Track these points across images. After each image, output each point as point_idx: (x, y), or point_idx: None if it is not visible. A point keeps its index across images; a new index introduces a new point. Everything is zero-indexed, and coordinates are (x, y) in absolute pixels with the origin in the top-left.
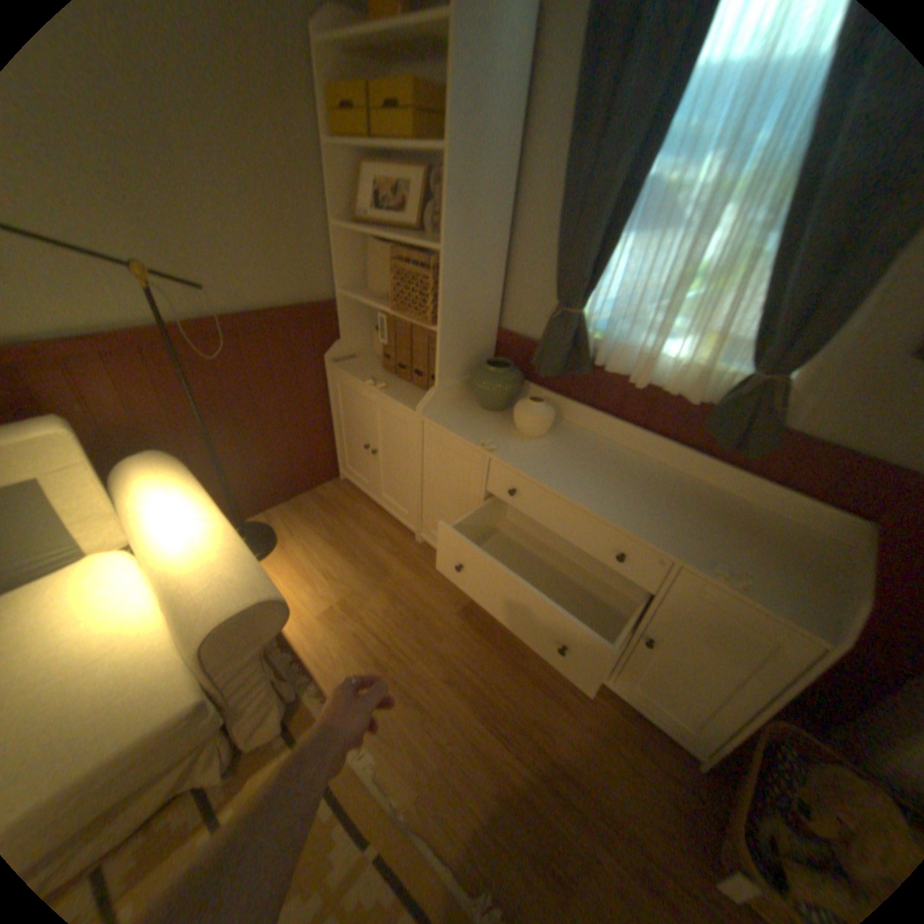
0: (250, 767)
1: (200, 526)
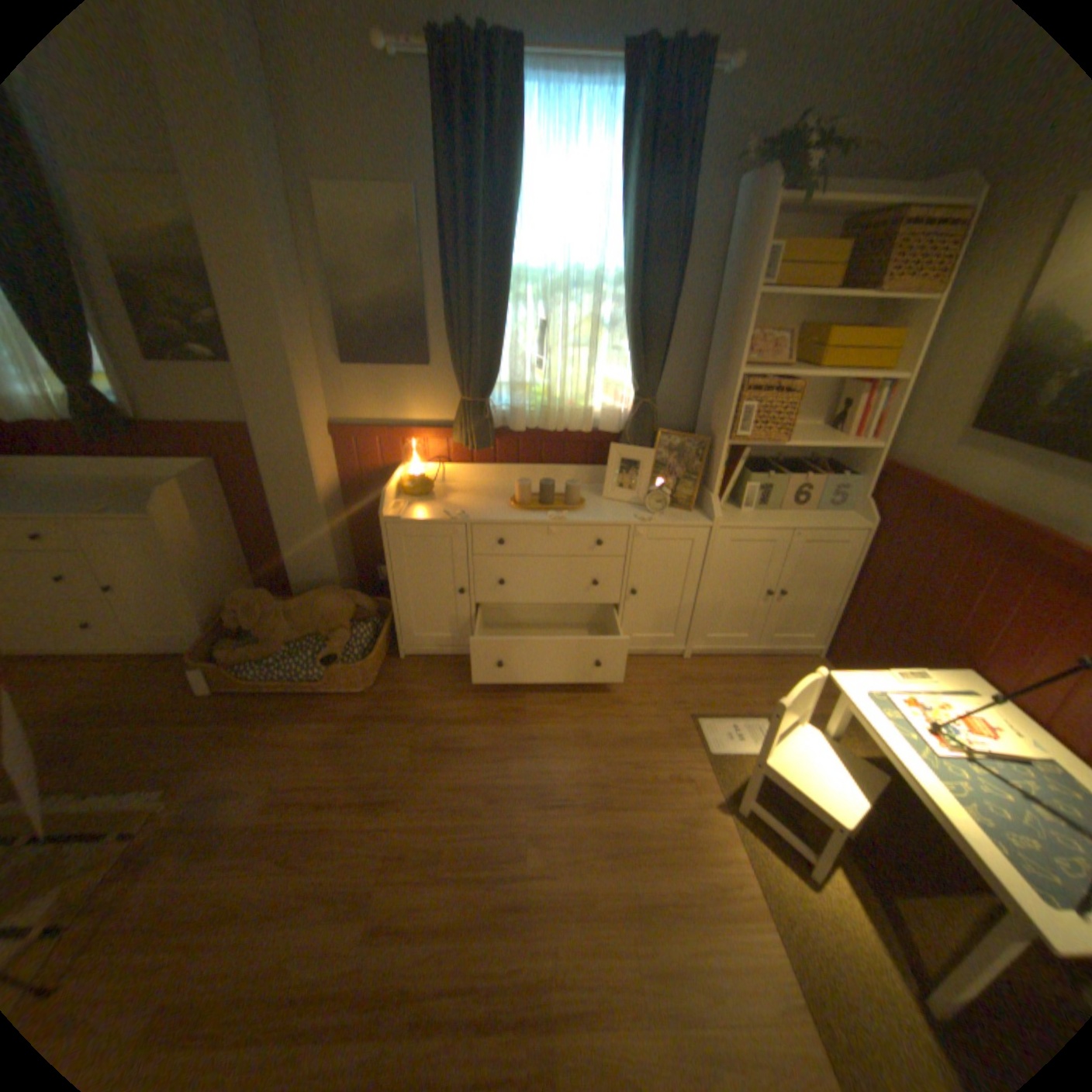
0: None
1: None
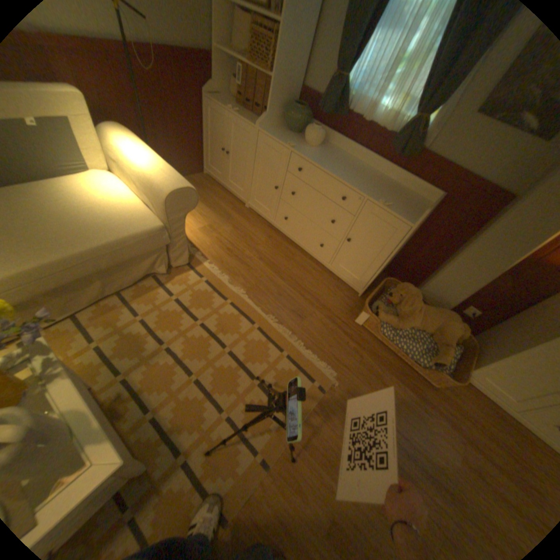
0: (175, 273)
1: (153, 157)
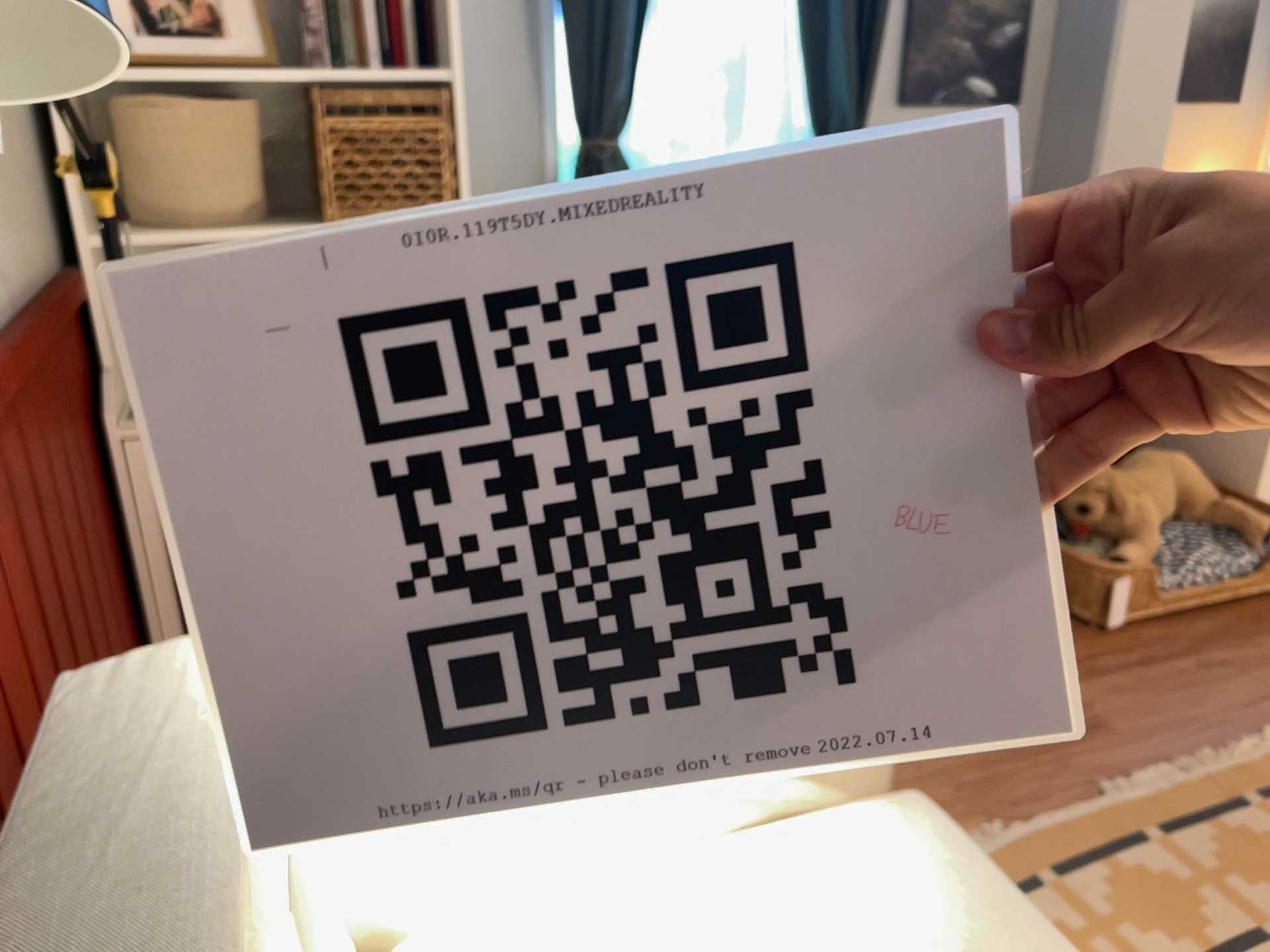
0: None
1: None
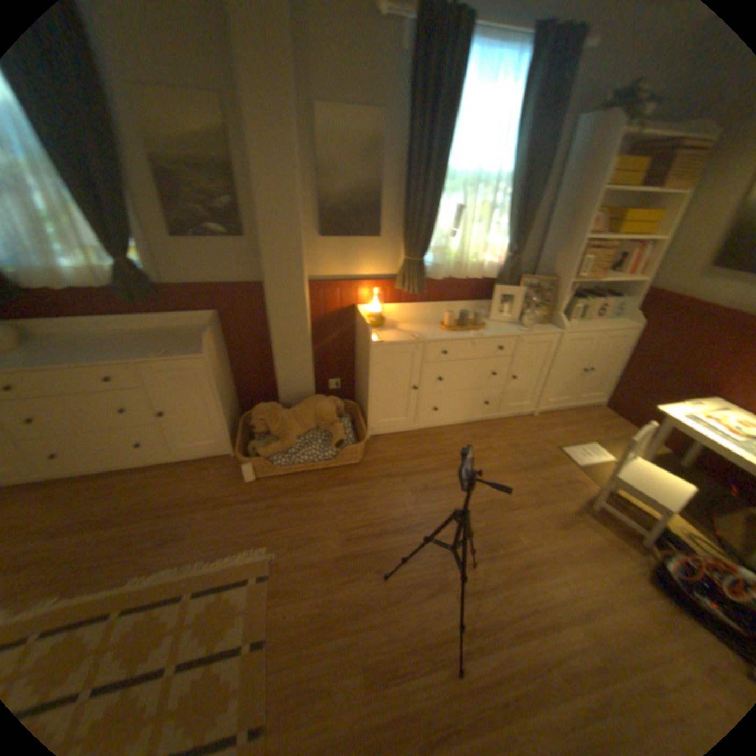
0: None
1: None
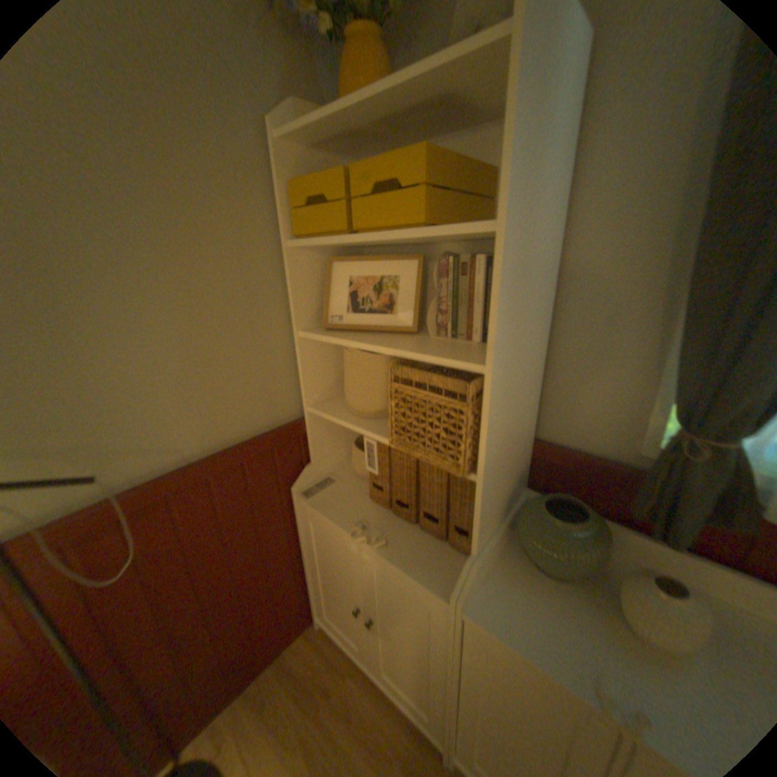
0: None
1: None
